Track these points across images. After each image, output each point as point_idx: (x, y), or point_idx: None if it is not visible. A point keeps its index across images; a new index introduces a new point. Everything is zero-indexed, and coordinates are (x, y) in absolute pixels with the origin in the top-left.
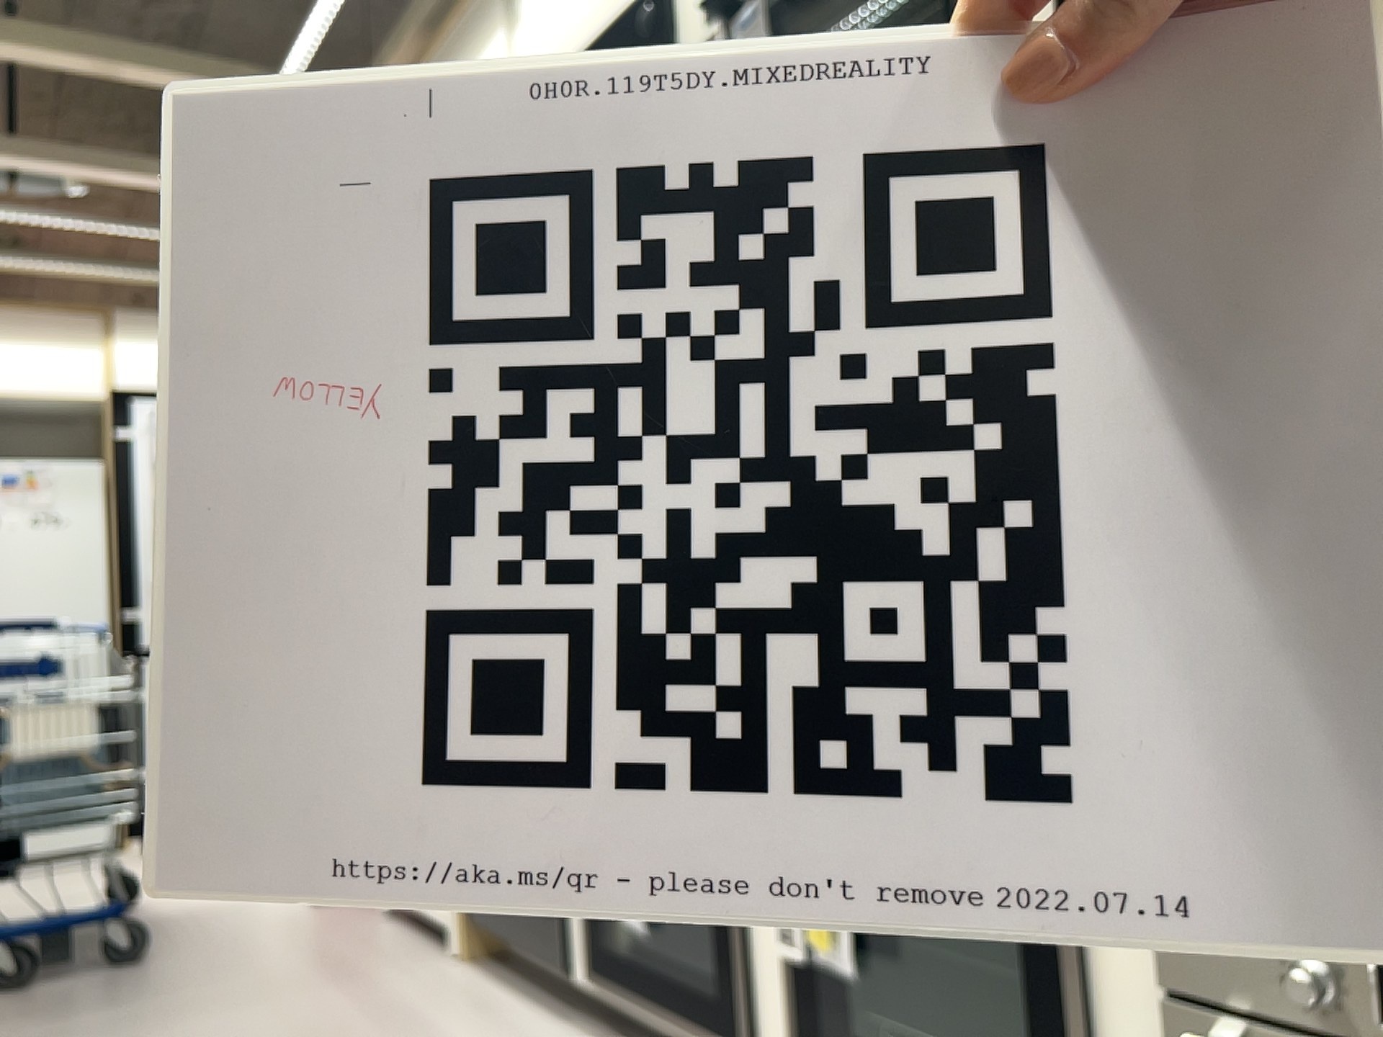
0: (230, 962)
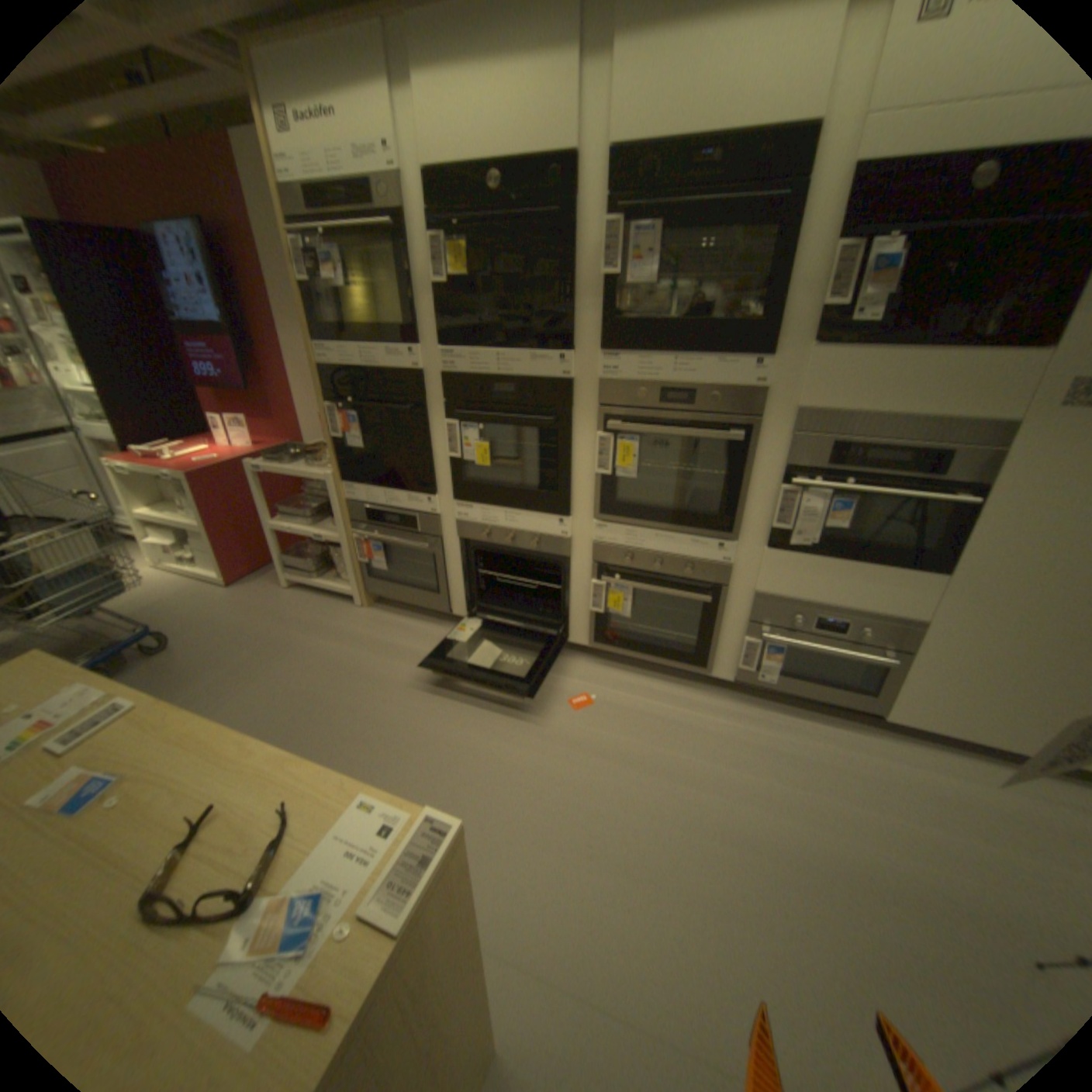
0: (230, 637)
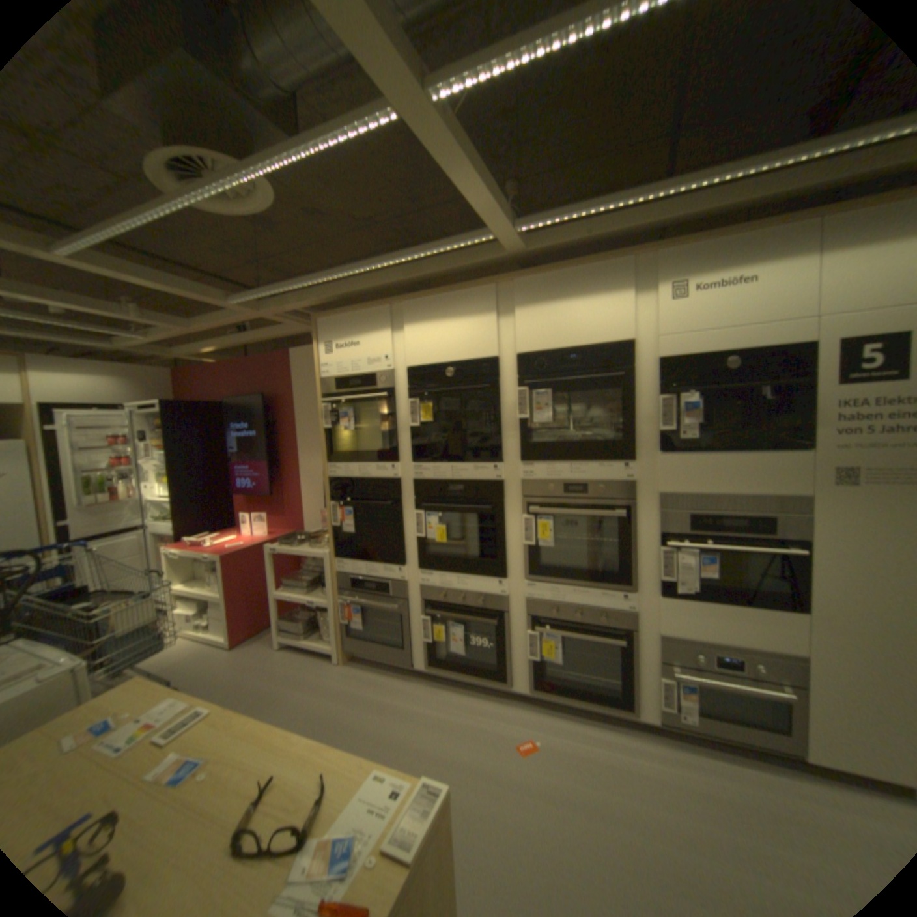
0: (228, 693)
